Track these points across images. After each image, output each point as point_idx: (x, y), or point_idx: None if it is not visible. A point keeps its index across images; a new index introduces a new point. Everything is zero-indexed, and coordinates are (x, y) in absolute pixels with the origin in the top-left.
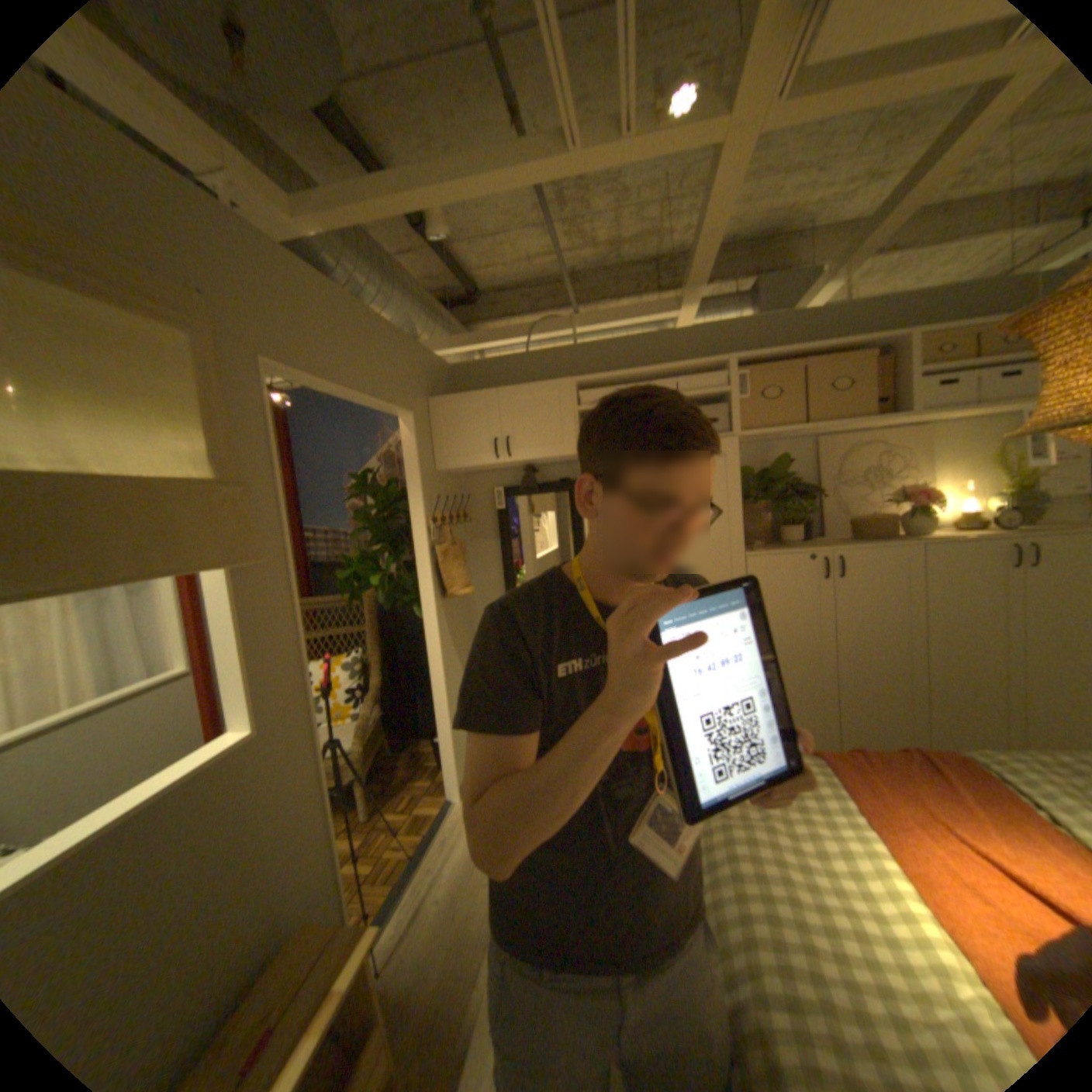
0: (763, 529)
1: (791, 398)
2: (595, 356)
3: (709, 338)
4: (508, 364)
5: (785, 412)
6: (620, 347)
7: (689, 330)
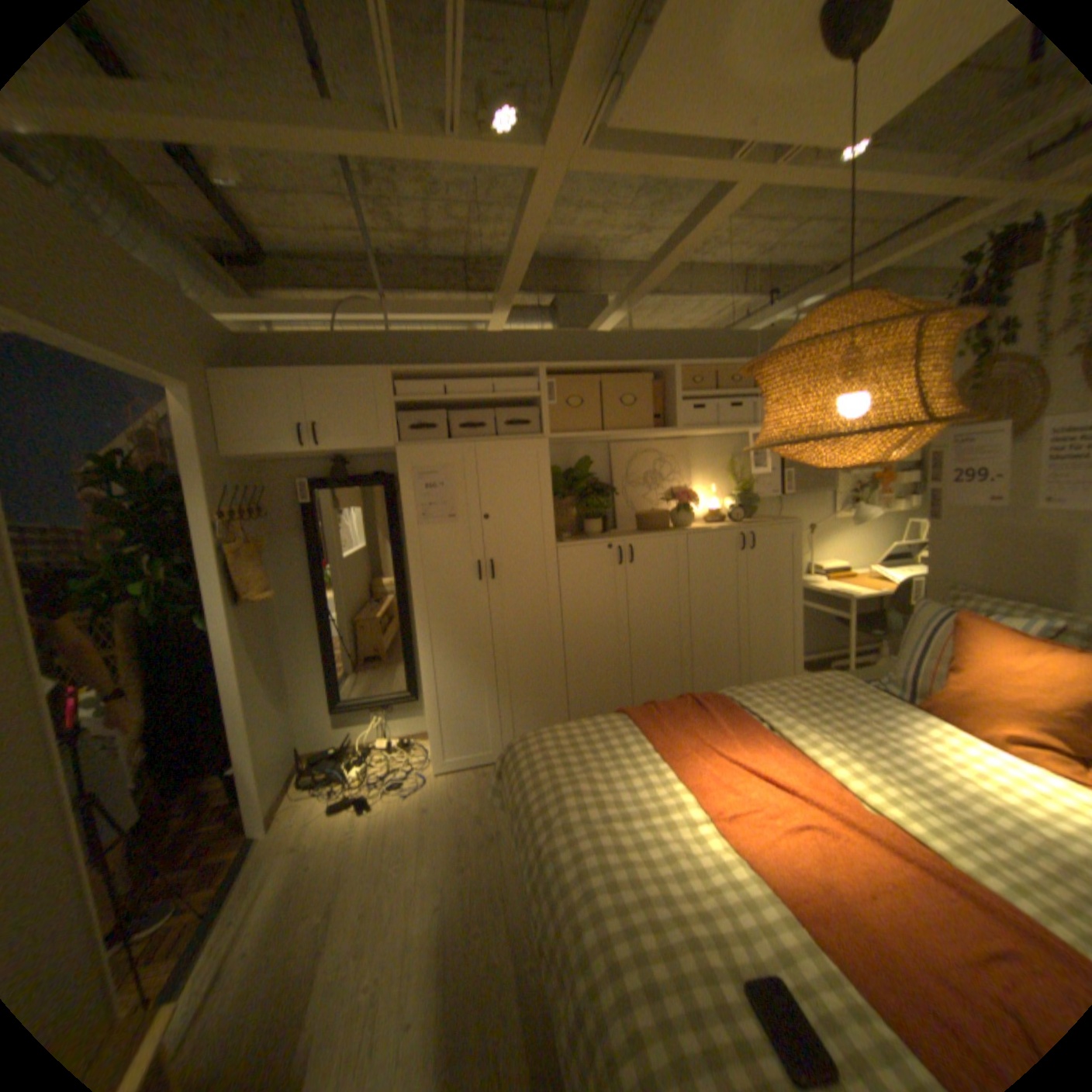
0: (569, 523)
1: (589, 408)
2: (410, 347)
3: (519, 345)
4: (310, 343)
5: (585, 420)
6: (436, 341)
7: (501, 335)
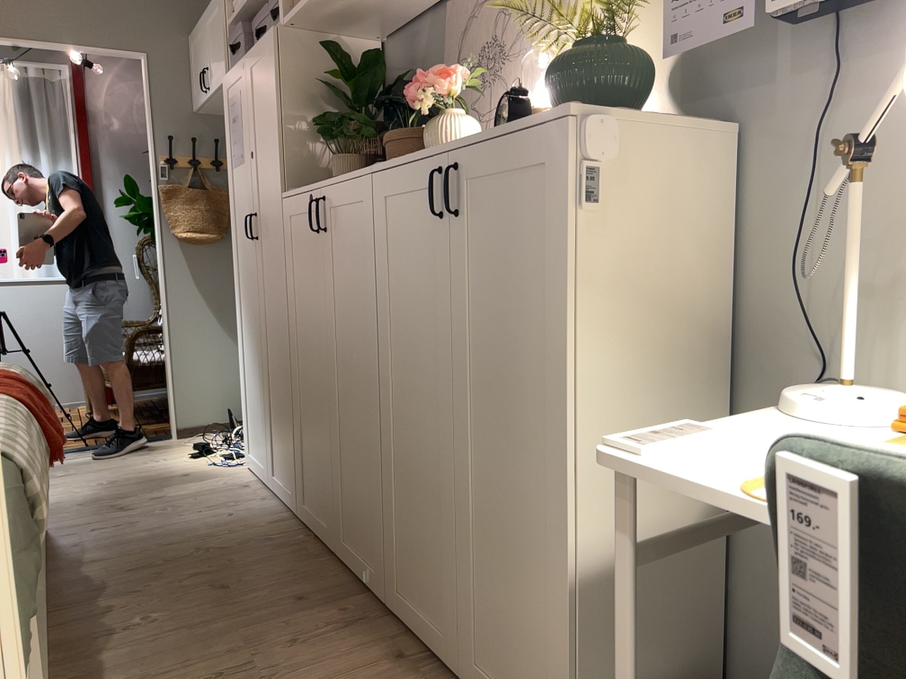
0: None
1: None
2: None
3: None
4: None
5: None
6: None
7: None
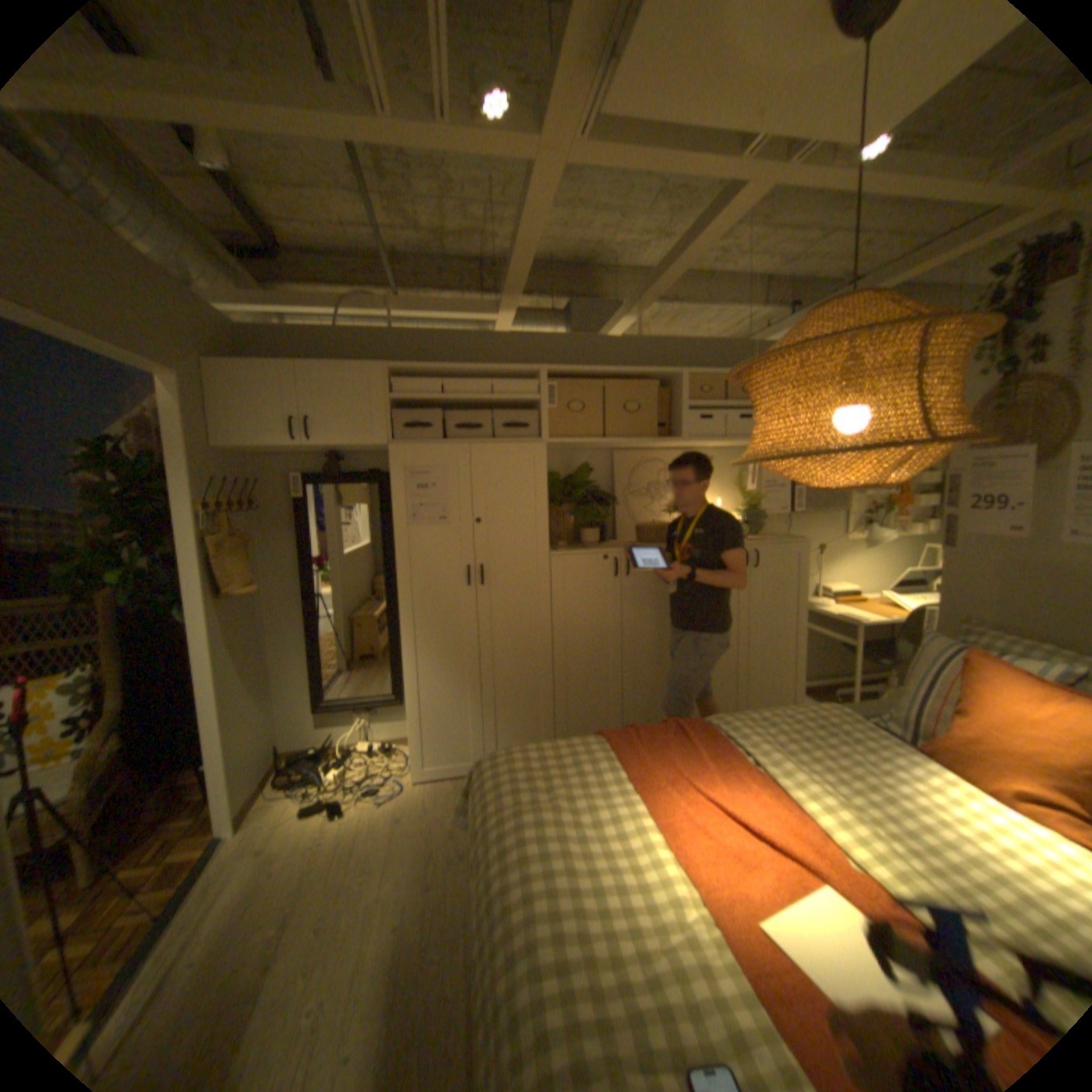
0: (566, 531)
1: (592, 414)
2: (411, 344)
3: (524, 346)
4: (311, 336)
5: (588, 426)
6: (438, 339)
7: (506, 335)
